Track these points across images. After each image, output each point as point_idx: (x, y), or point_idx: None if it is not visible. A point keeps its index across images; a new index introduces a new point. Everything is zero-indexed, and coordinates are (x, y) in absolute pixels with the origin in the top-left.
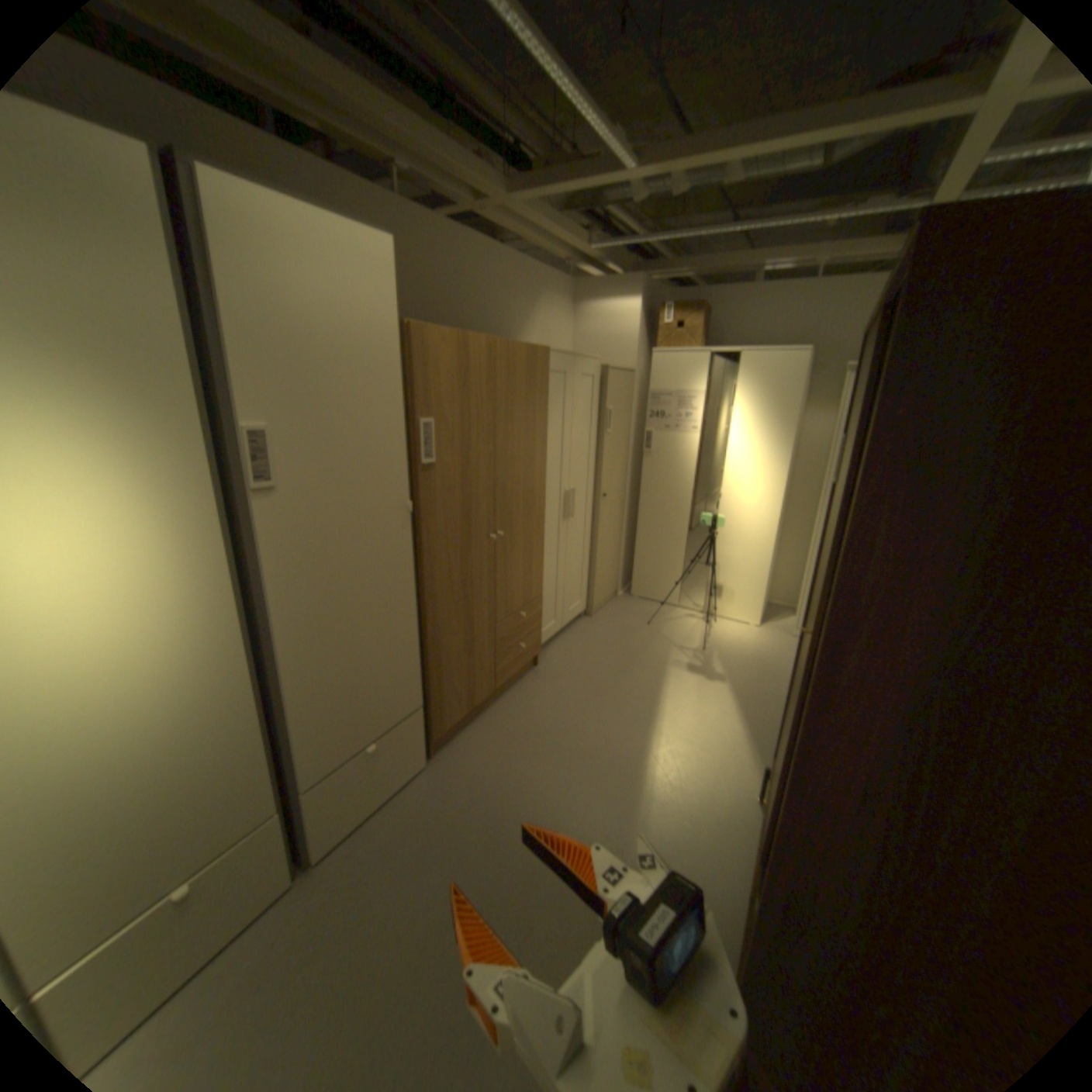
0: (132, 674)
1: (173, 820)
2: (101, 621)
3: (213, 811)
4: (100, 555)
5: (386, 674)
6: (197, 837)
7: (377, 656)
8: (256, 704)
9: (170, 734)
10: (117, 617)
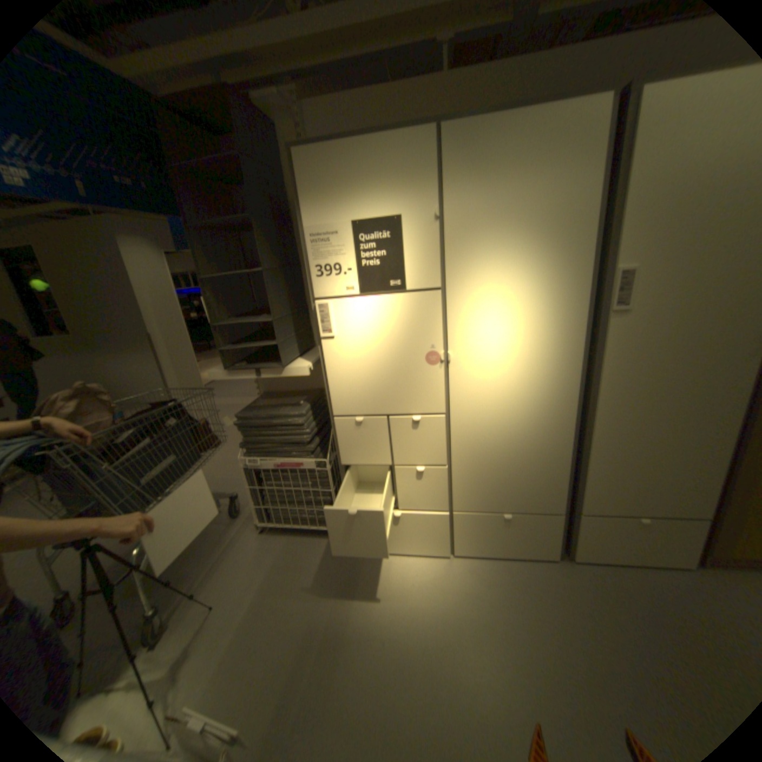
0: (519, 400)
1: (515, 480)
2: (514, 370)
3: (533, 489)
4: (522, 337)
5: (680, 474)
6: (523, 497)
7: (677, 456)
8: (573, 445)
9: (526, 438)
10: (520, 370)
